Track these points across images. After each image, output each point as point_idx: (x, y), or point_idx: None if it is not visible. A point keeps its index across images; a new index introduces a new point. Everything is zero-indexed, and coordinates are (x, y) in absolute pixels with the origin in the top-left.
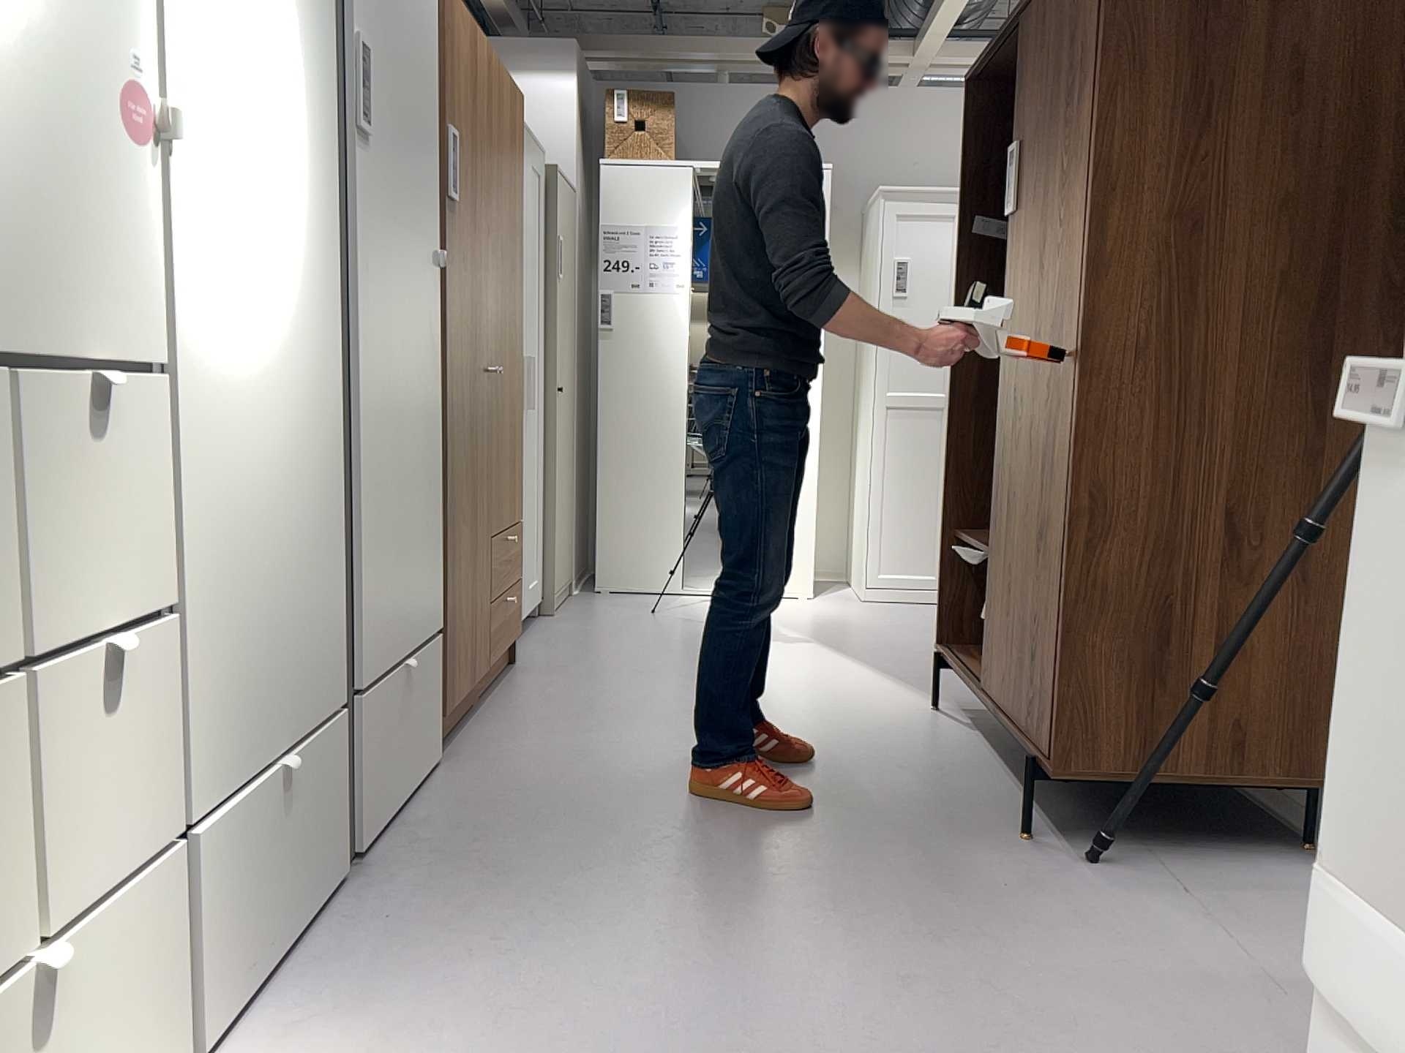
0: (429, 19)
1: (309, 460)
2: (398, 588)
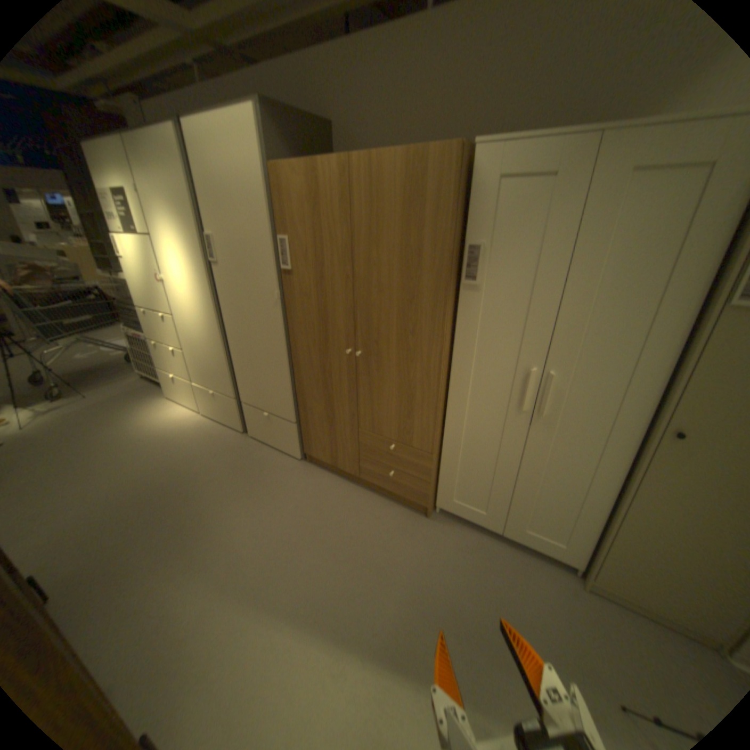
0: (256, 196)
1: (211, 342)
2: (260, 392)
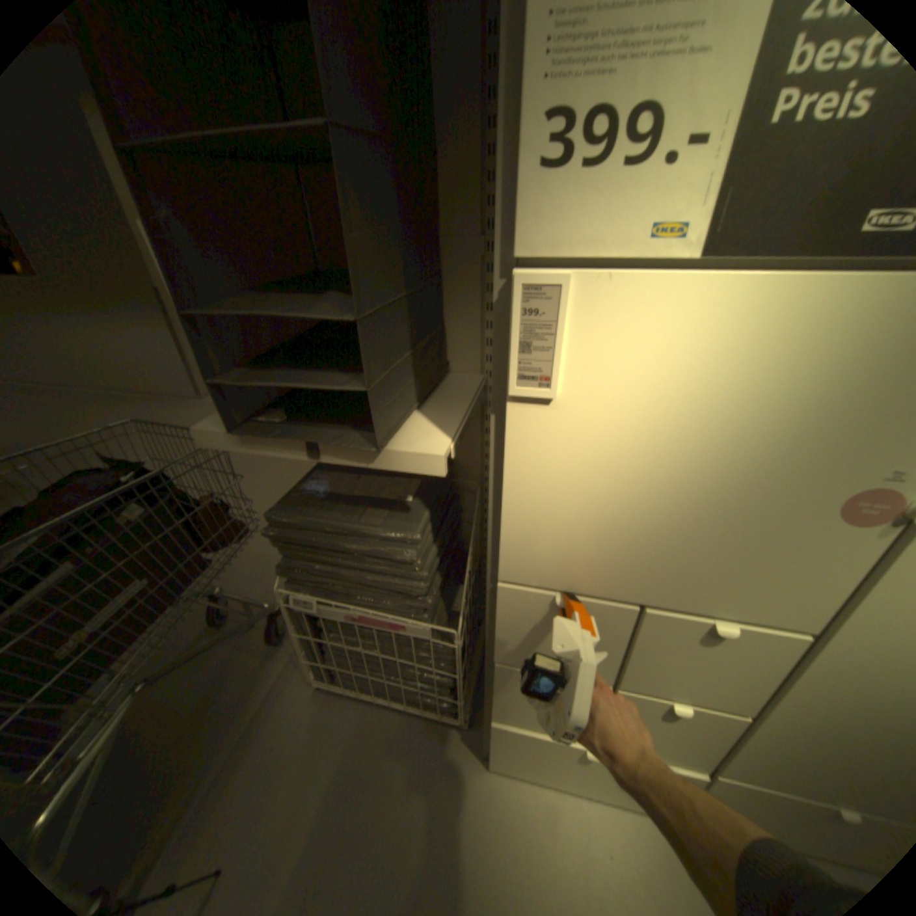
0: None
1: None
2: None
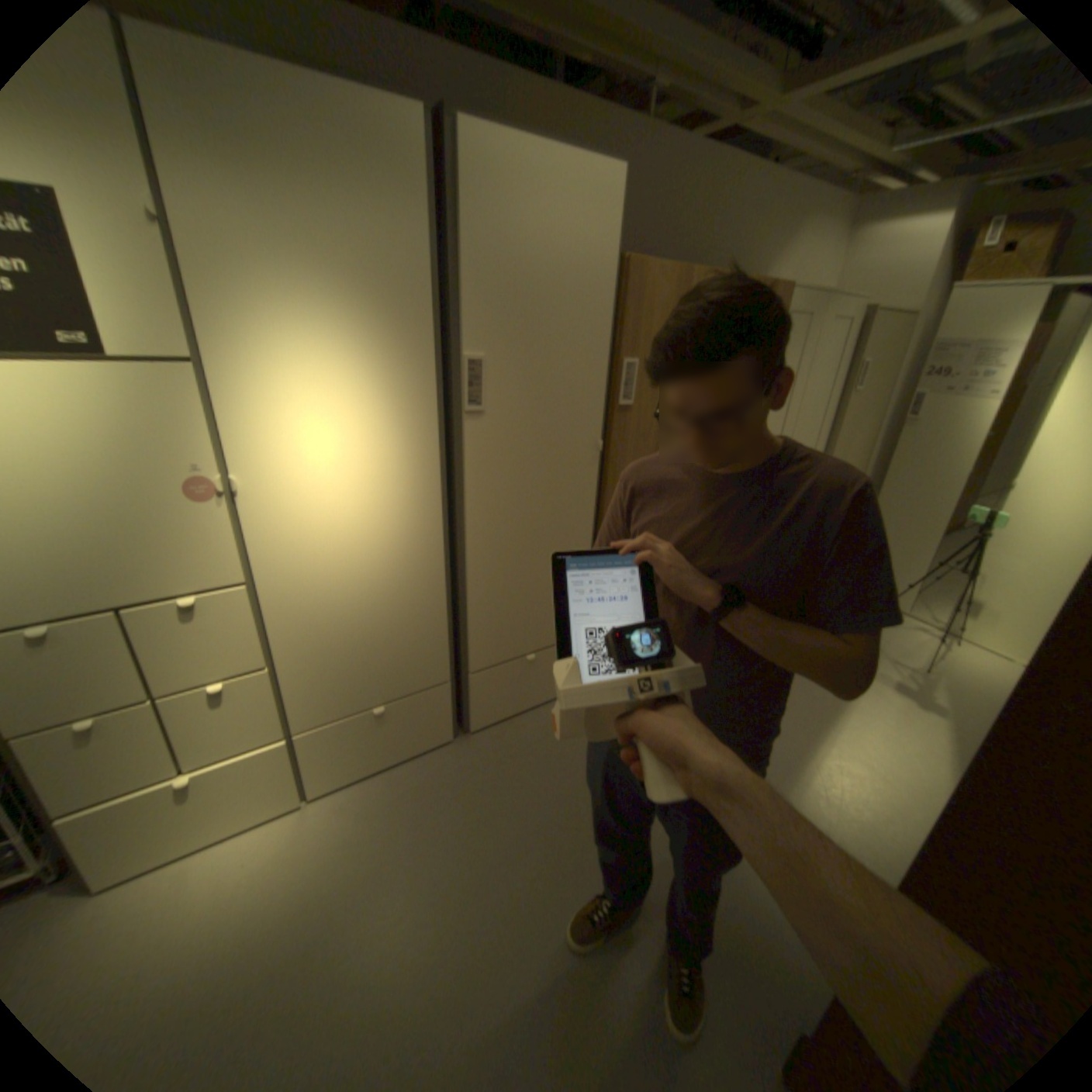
0: (599, 297)
1: (408, 588)
2: (523, 625)
